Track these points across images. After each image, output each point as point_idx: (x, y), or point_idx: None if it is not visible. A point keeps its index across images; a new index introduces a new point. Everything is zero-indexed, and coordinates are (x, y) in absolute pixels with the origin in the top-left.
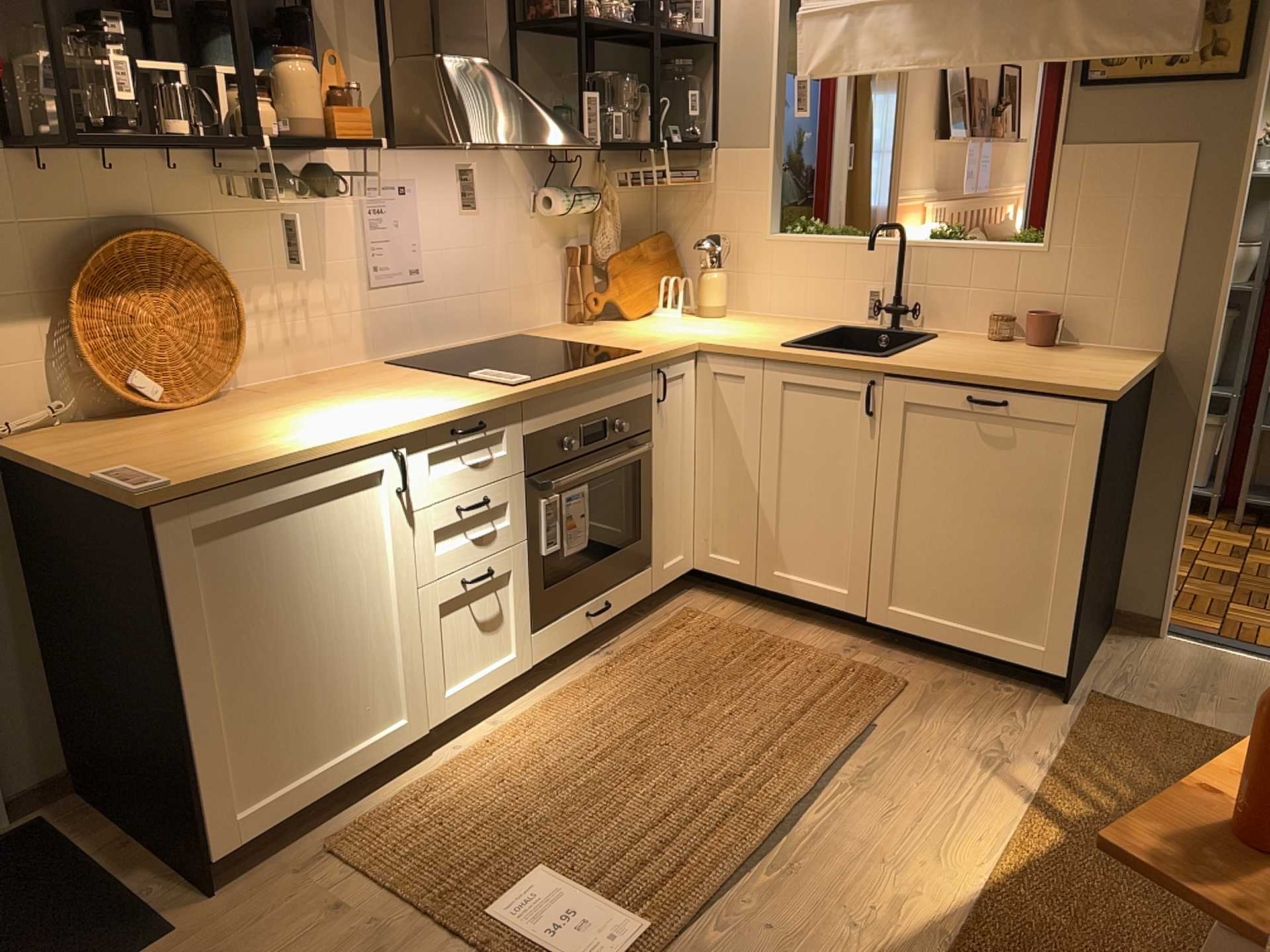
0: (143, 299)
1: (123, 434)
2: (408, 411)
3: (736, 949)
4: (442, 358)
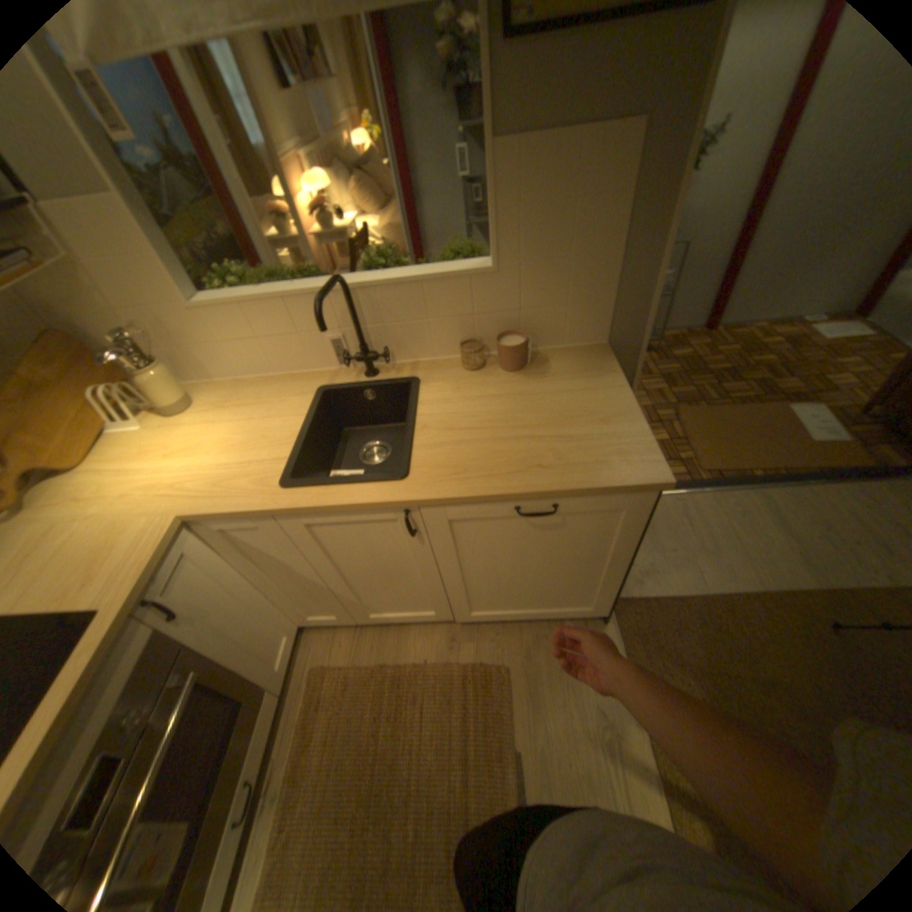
0: None
1: None
2: None
3: None
4: None
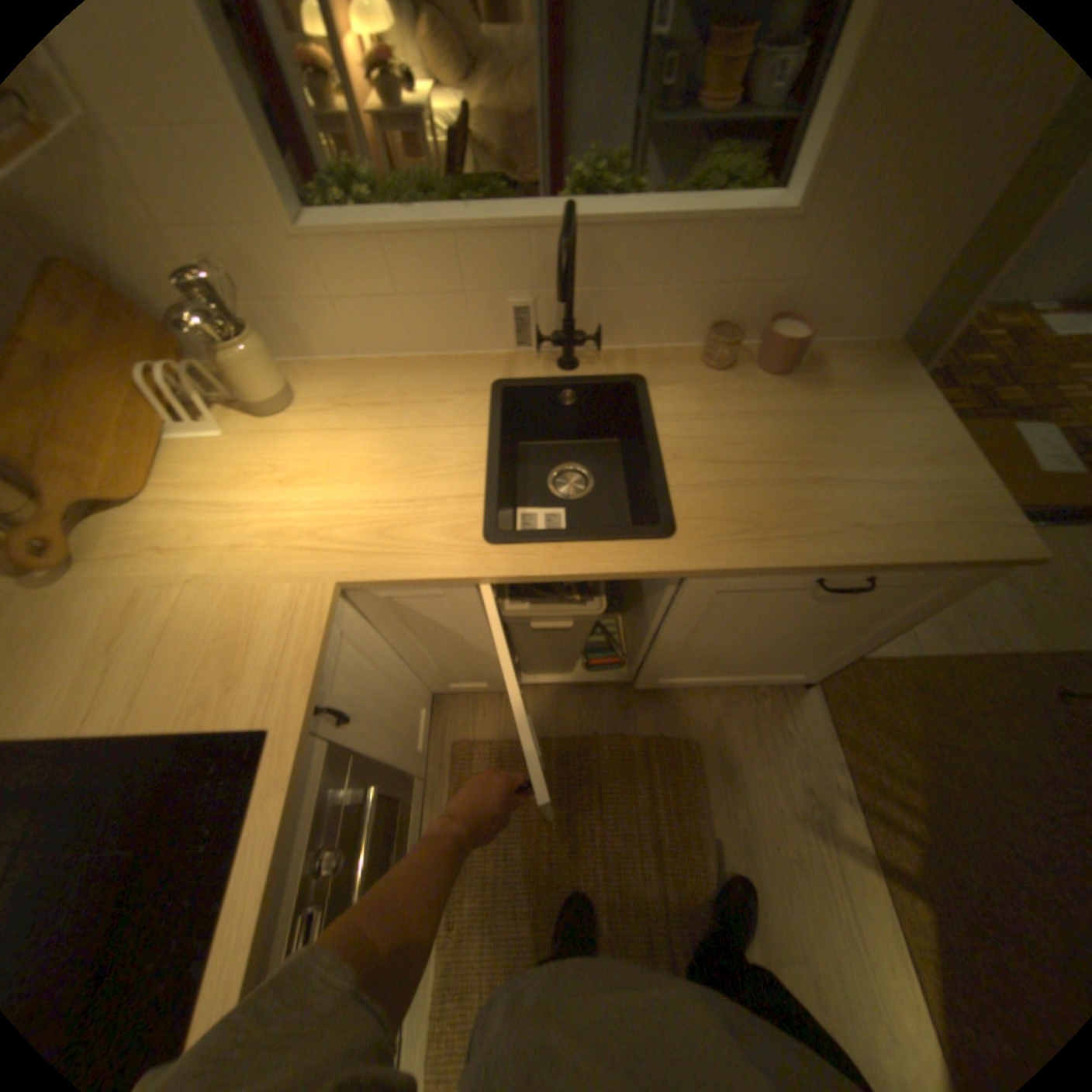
0: None
1: None
2: None
3: None
4: None
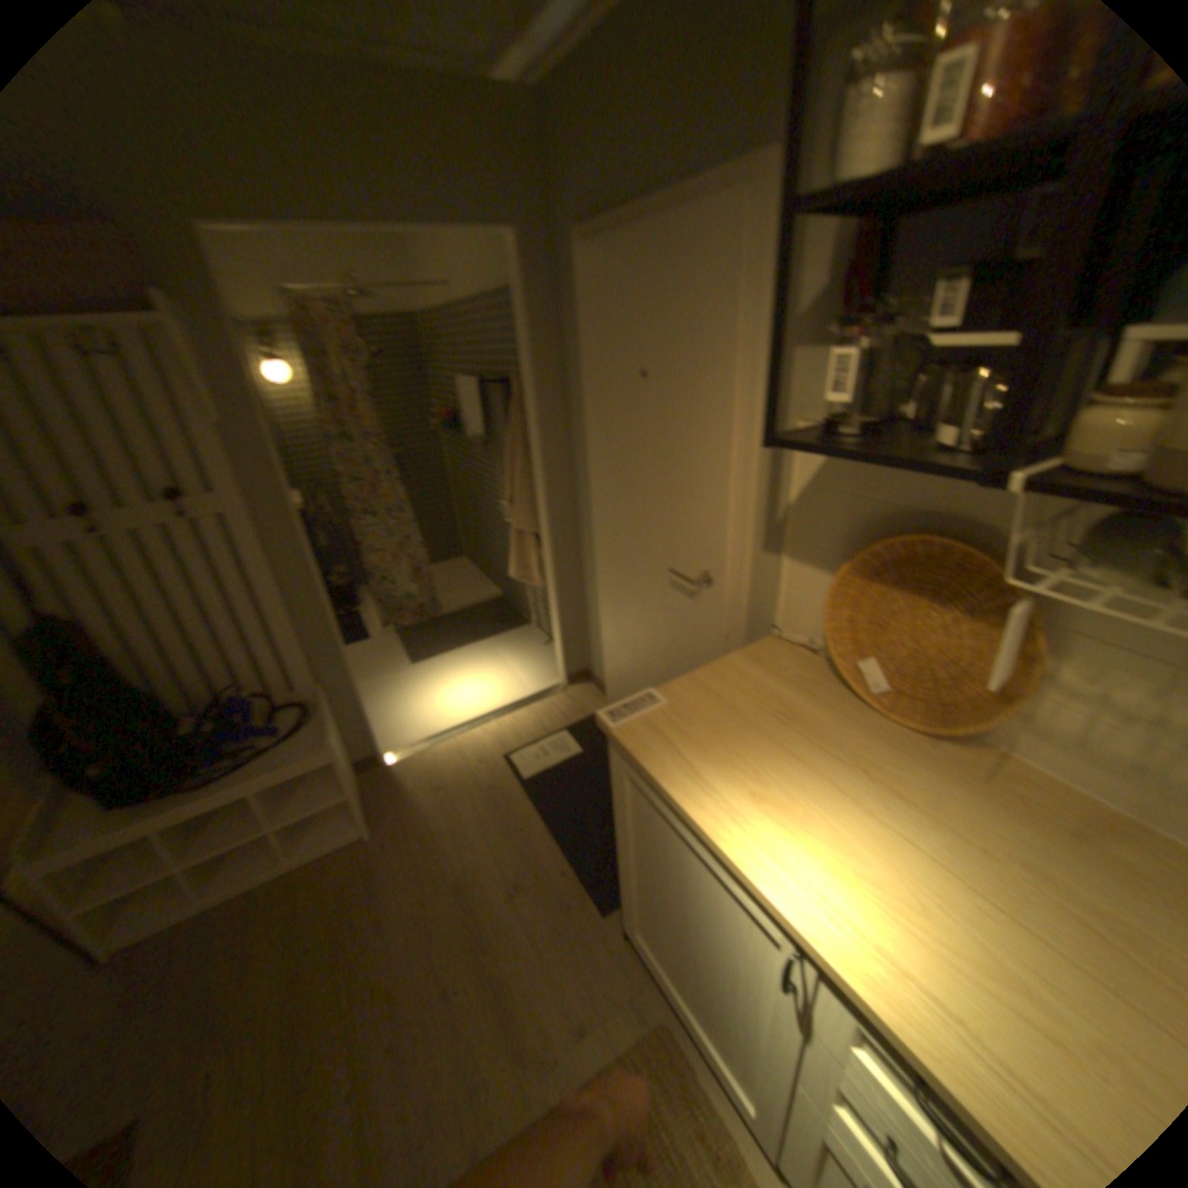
0: (917, 599)
1: (788, 688)
2: (899, 964)
3: None
4: None
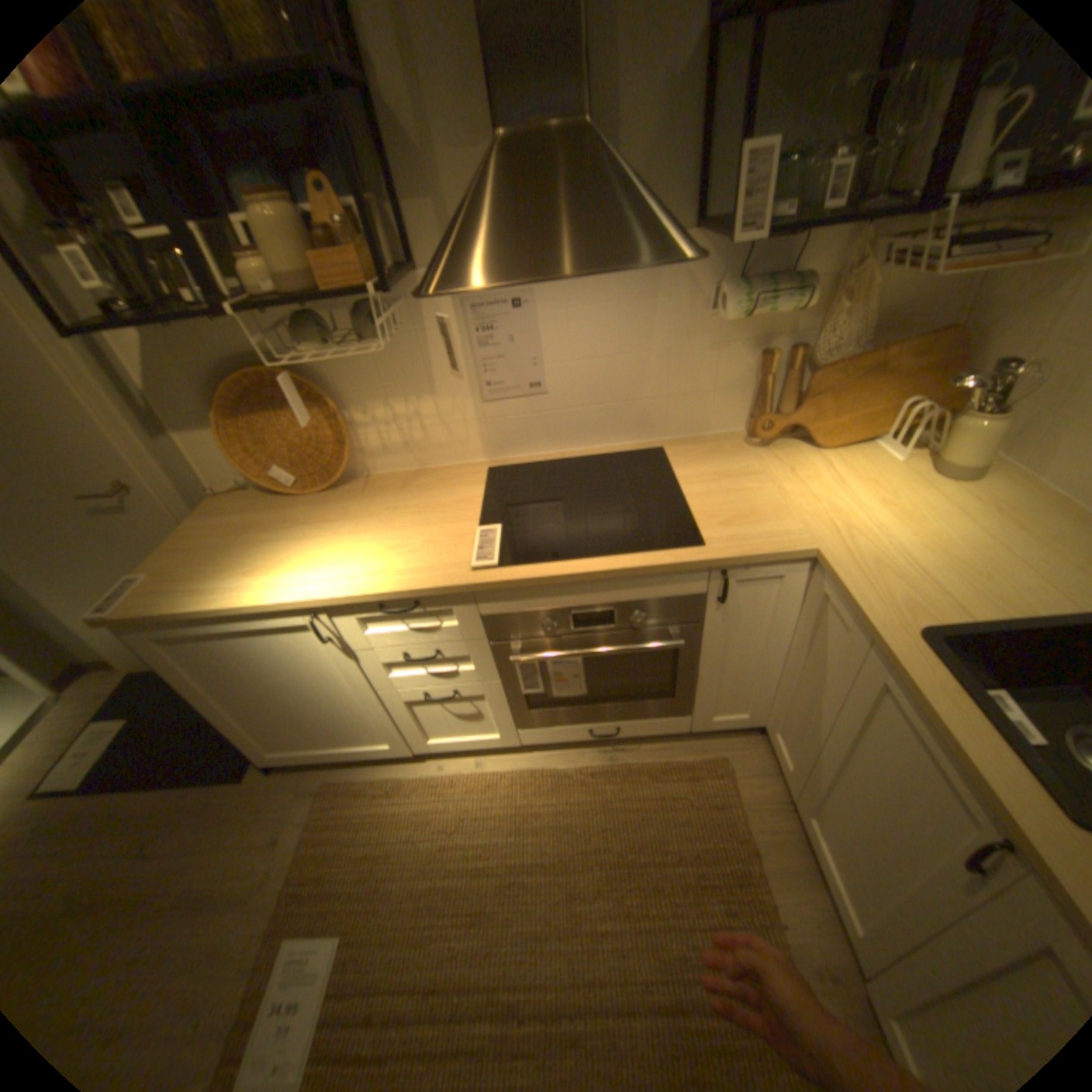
0: (268, 415)
1: (238, 516)
2: (349, 575)
3: None
4: (567, 460)
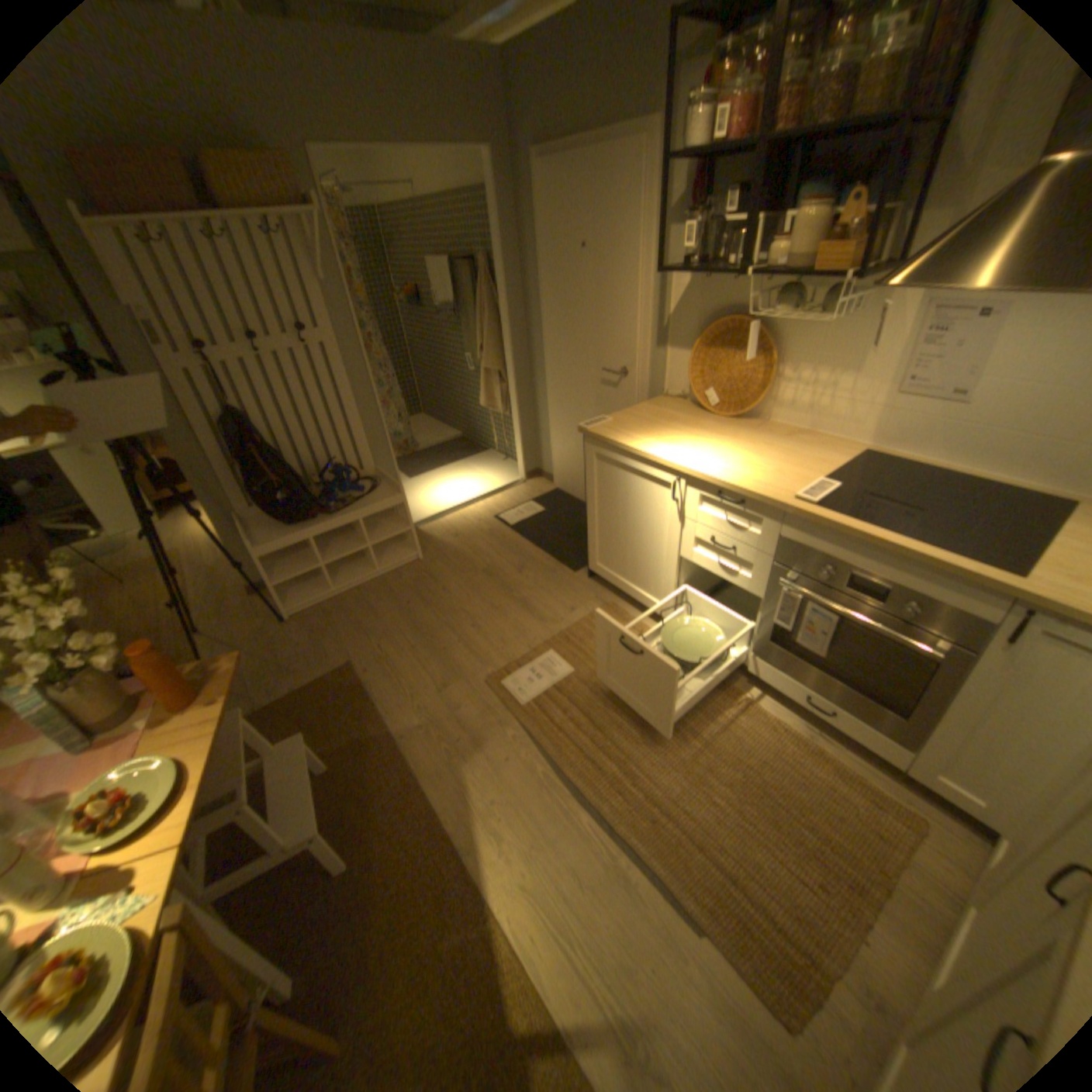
0: (728, 352)
1: (671, 411)
2: (712, 465)
3: (501, 740)
4: (953, 474)
